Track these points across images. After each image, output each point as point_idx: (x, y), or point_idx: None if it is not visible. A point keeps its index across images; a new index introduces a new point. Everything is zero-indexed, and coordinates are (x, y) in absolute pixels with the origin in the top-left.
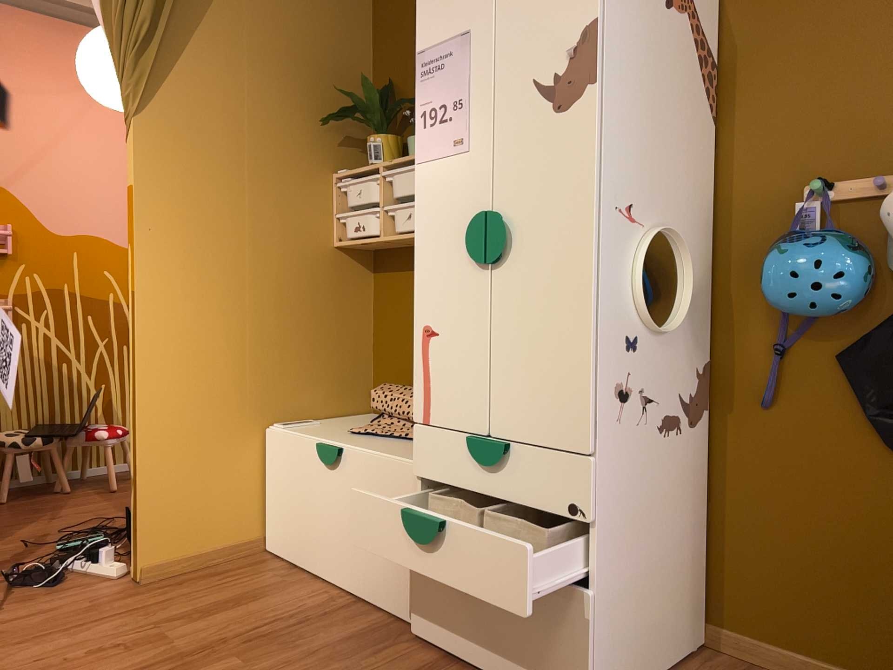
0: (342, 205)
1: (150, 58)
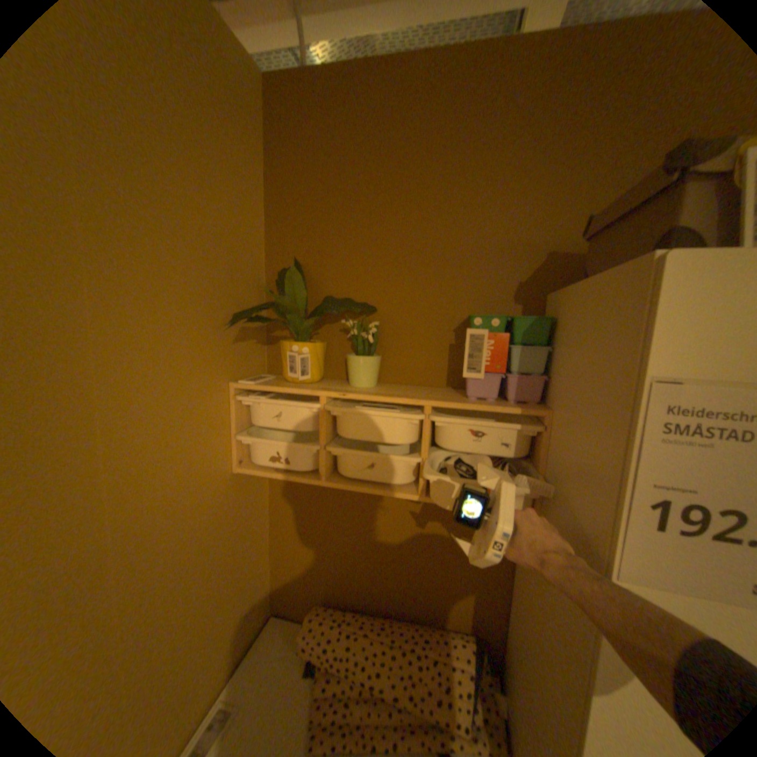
0: (243, 419)
1: None
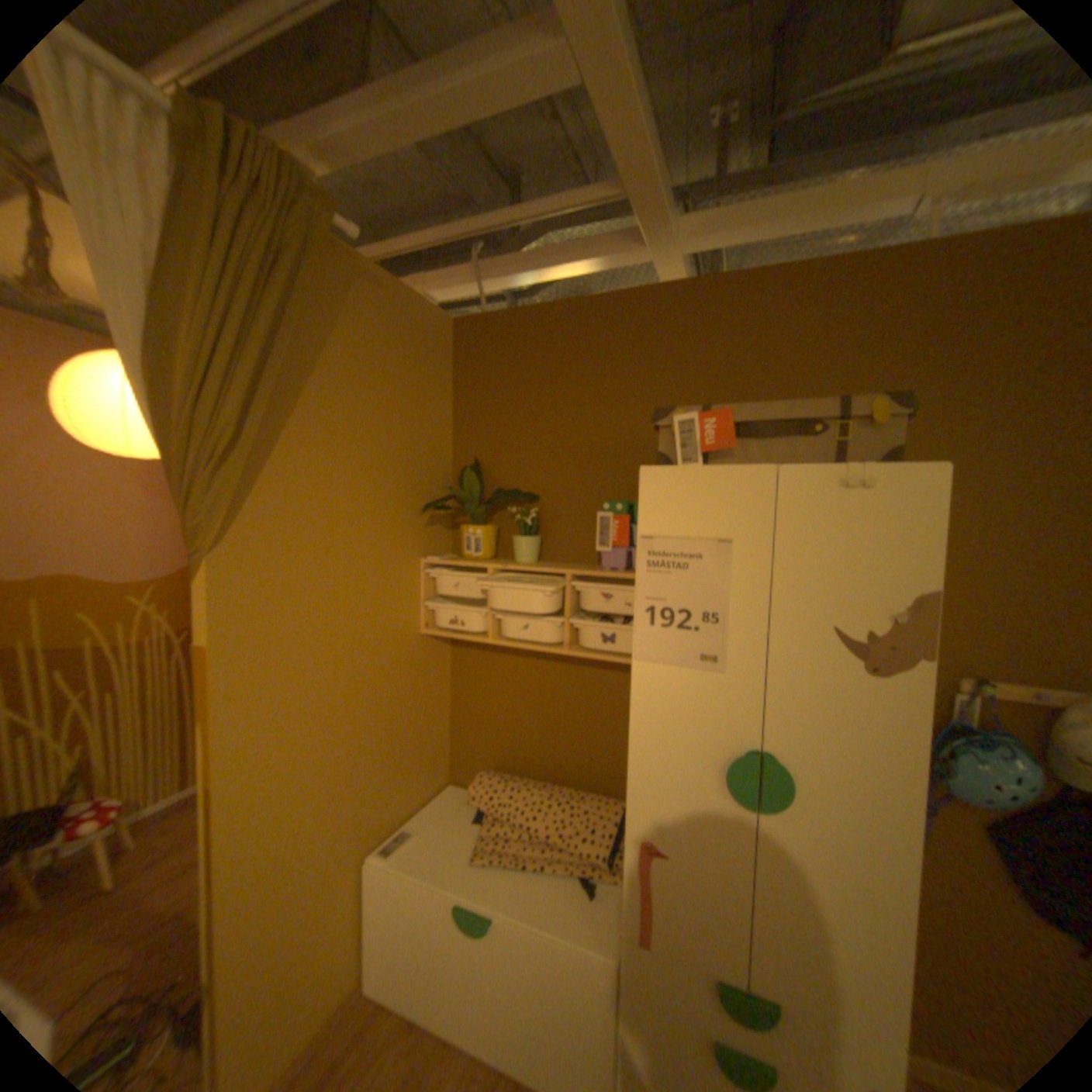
0: (429, 590)
1: (228, 471)
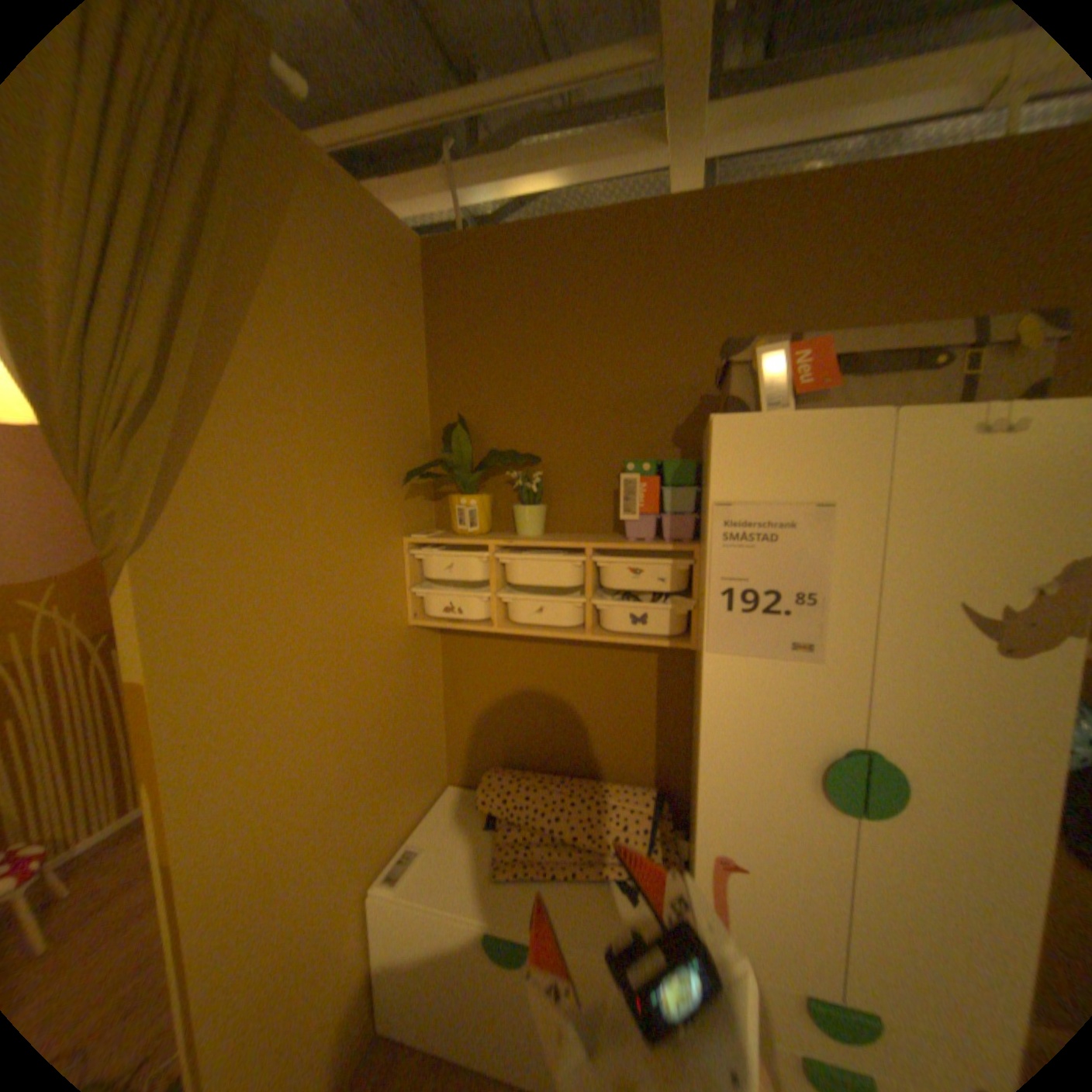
0: (415, 573)
1: (149, 434)
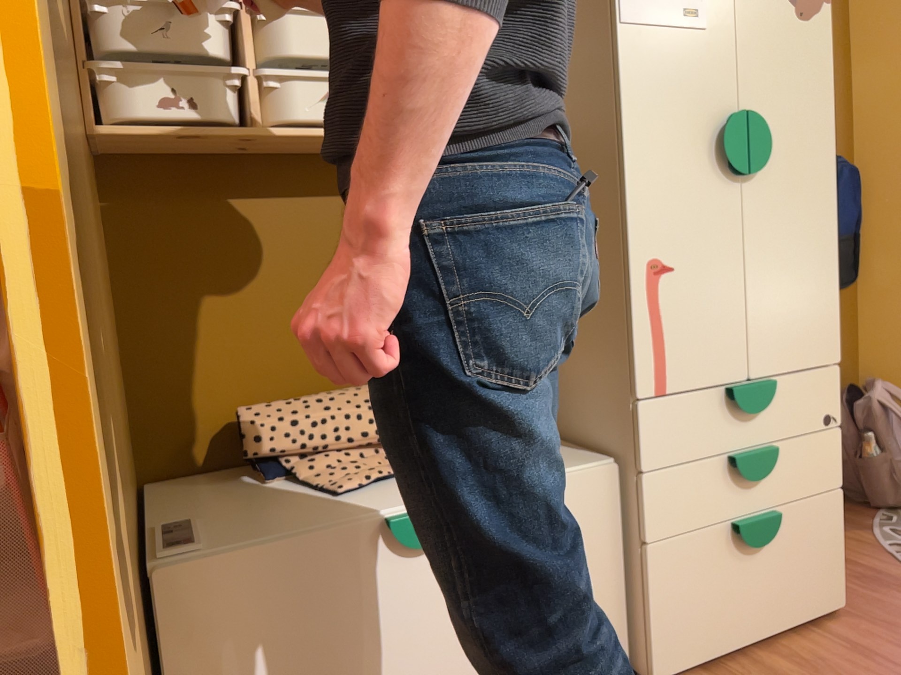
0: (84, 48)
1: None
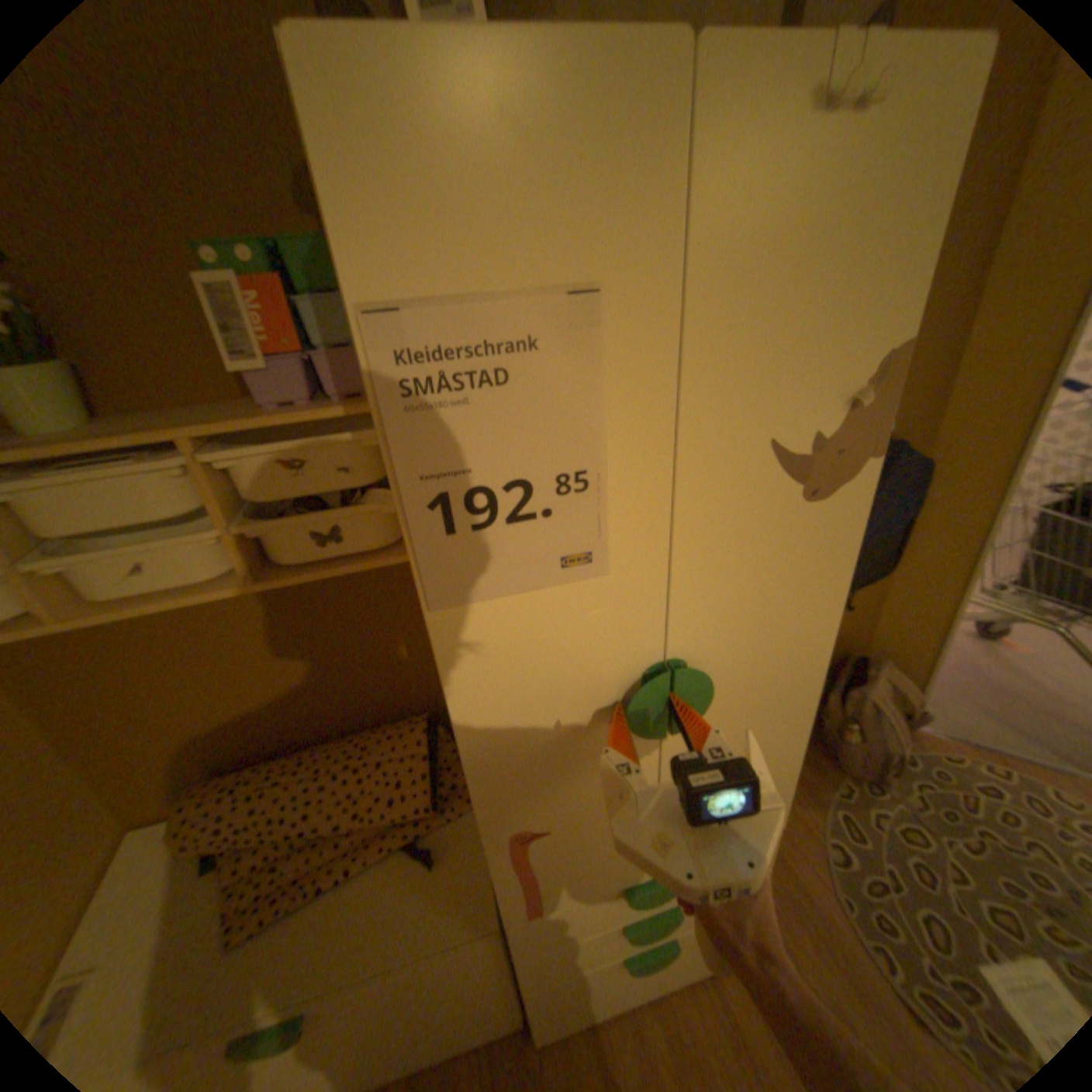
0: None
1: None
